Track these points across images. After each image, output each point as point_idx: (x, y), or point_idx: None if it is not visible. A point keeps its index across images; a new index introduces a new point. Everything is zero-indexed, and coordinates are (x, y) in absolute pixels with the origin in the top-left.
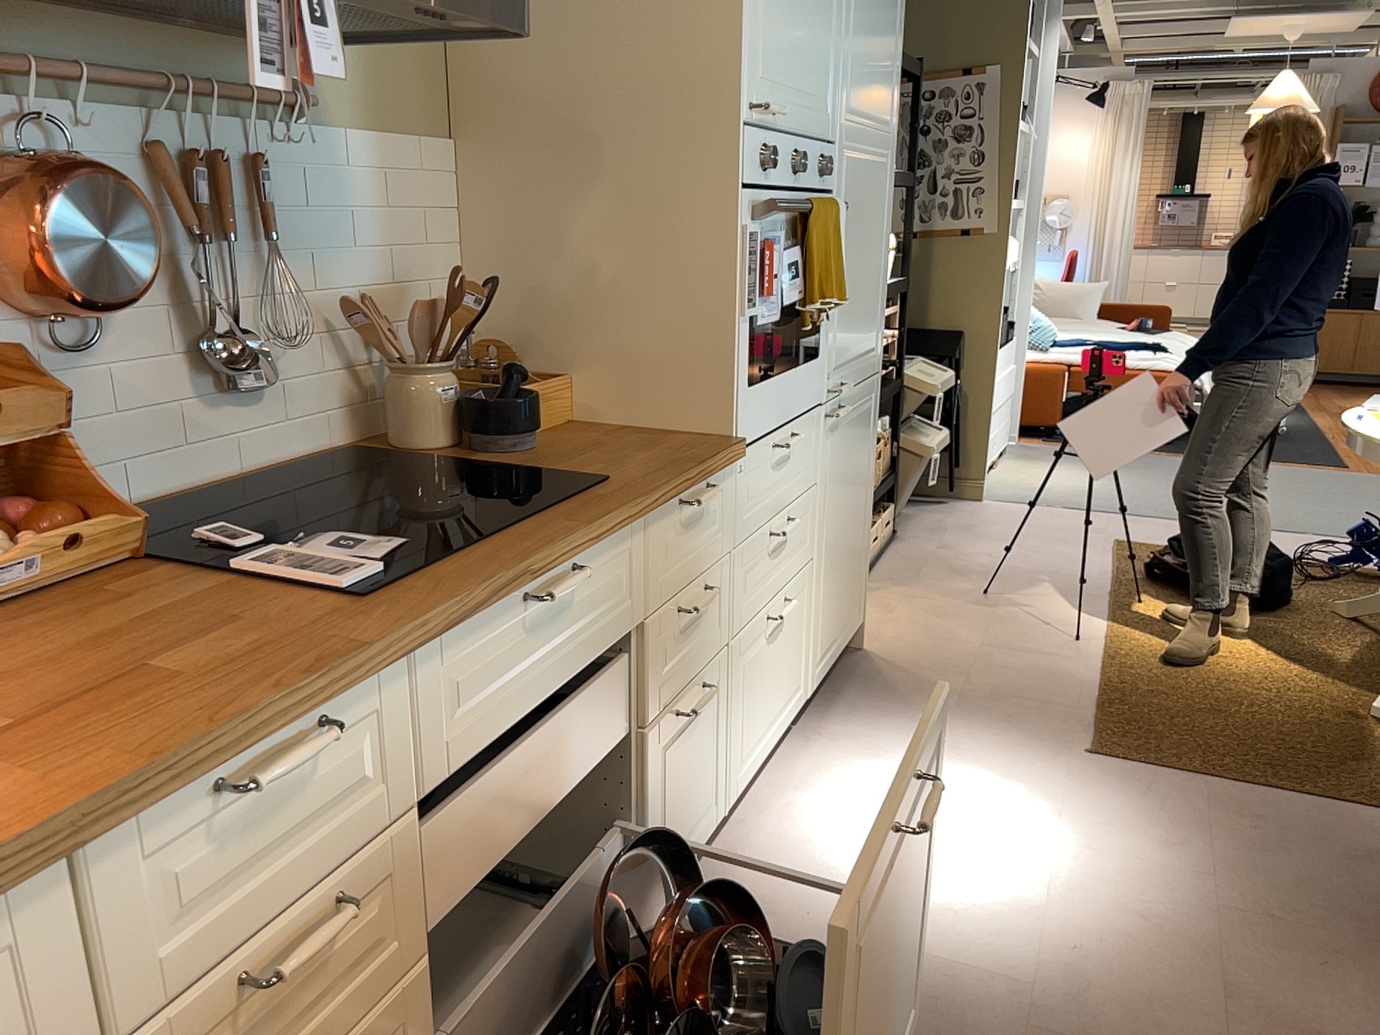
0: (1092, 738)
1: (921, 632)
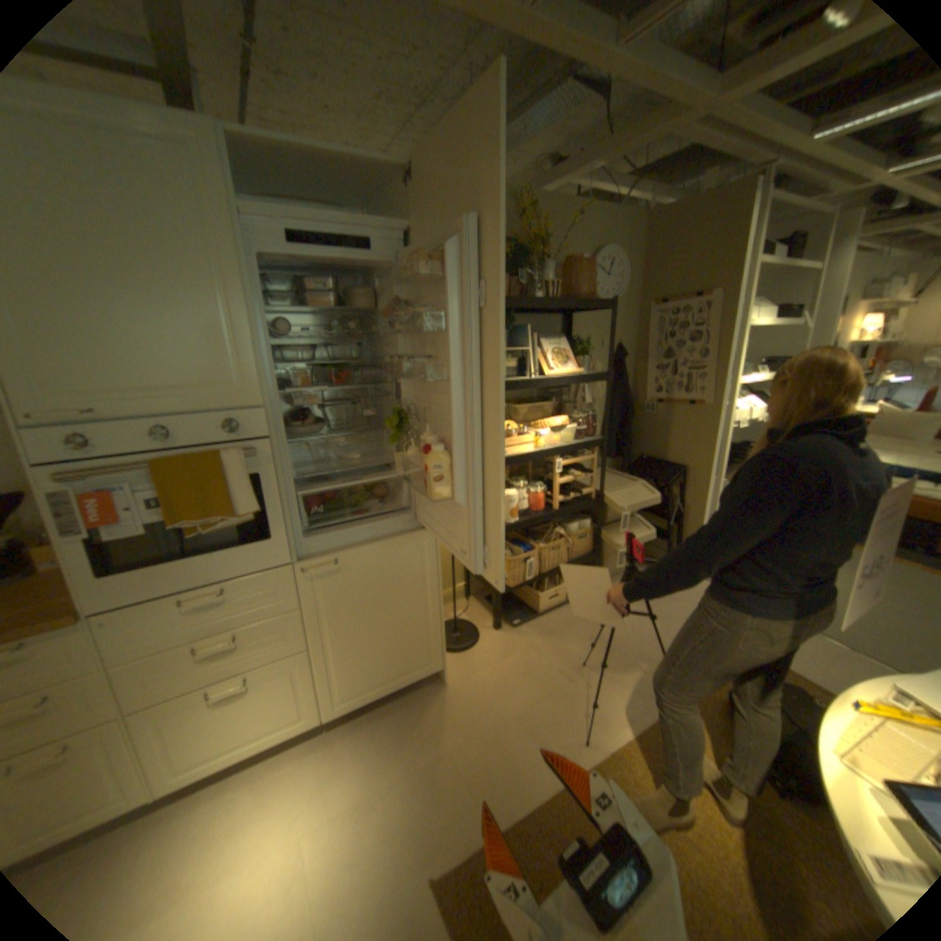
0: (453, 870)
1: (496, 686)
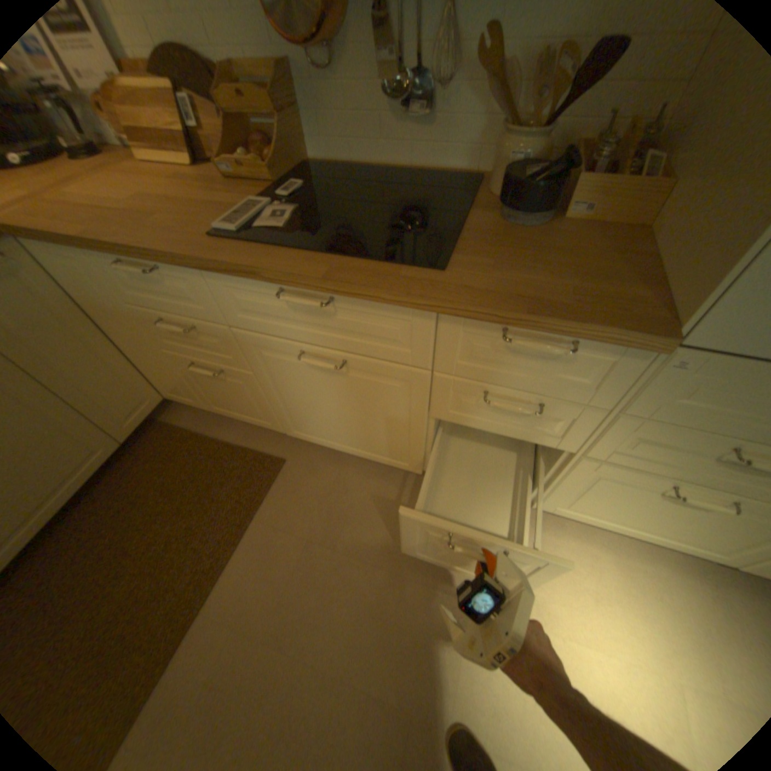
0: None
1: None
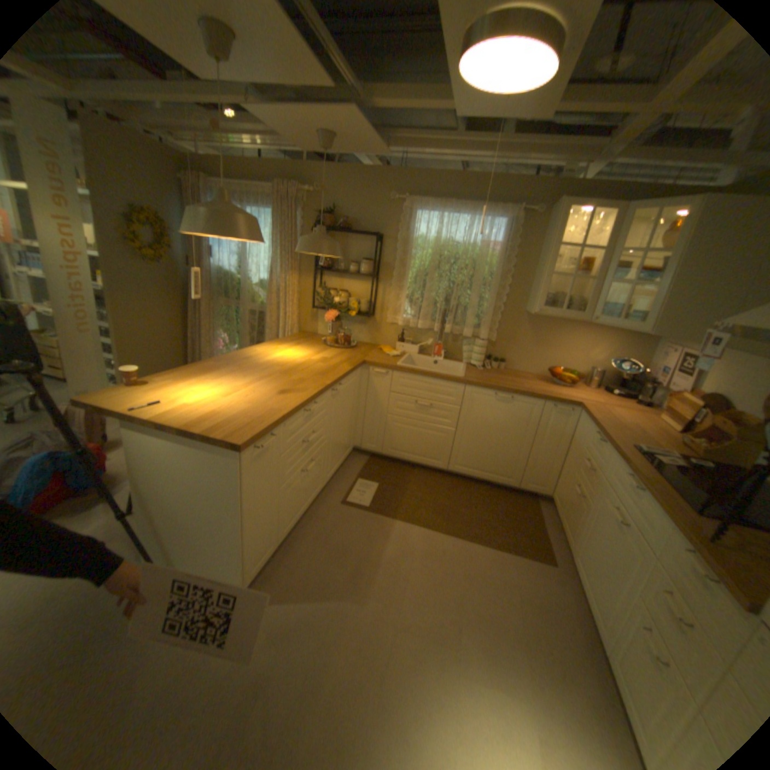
0: None
1: None
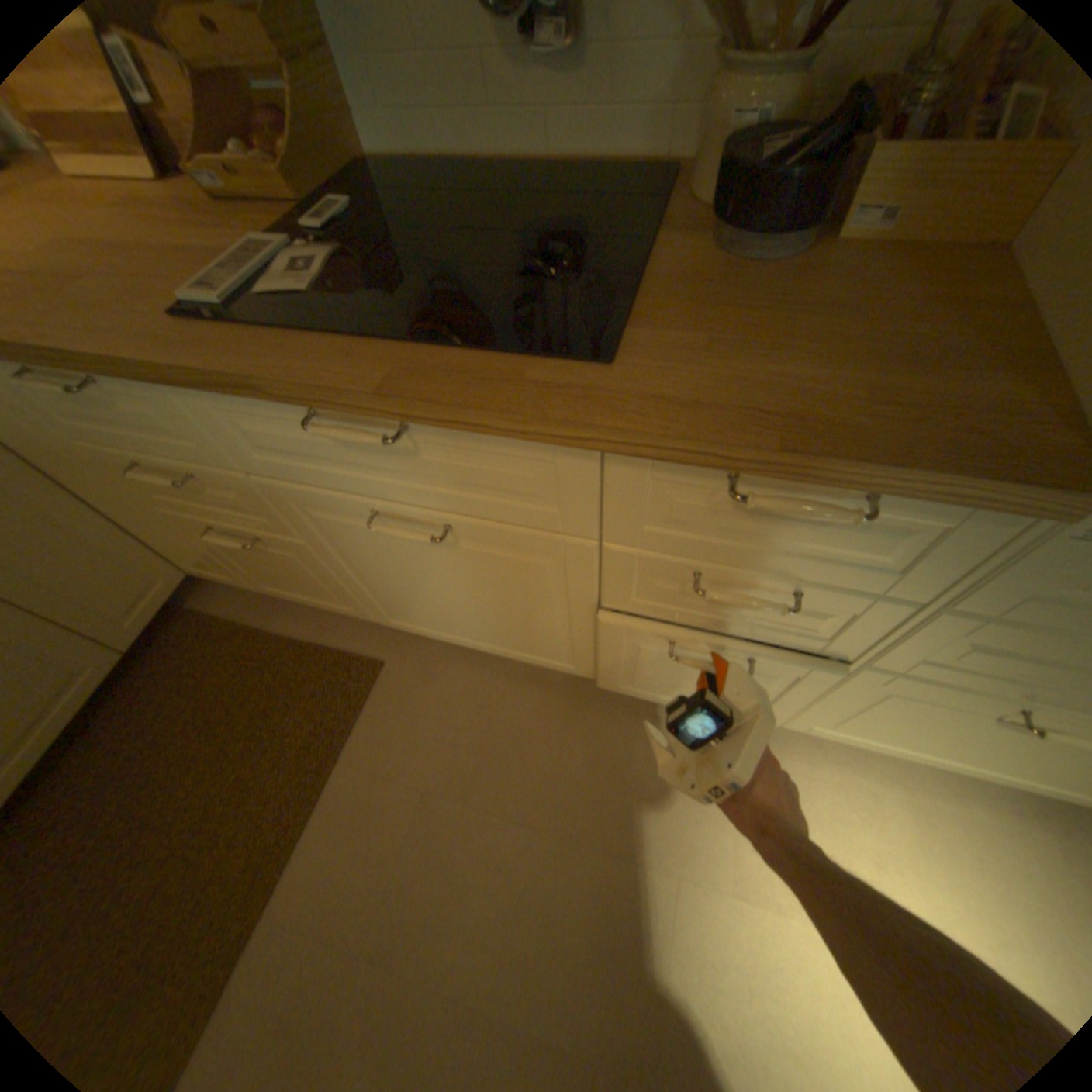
0: None
1: None
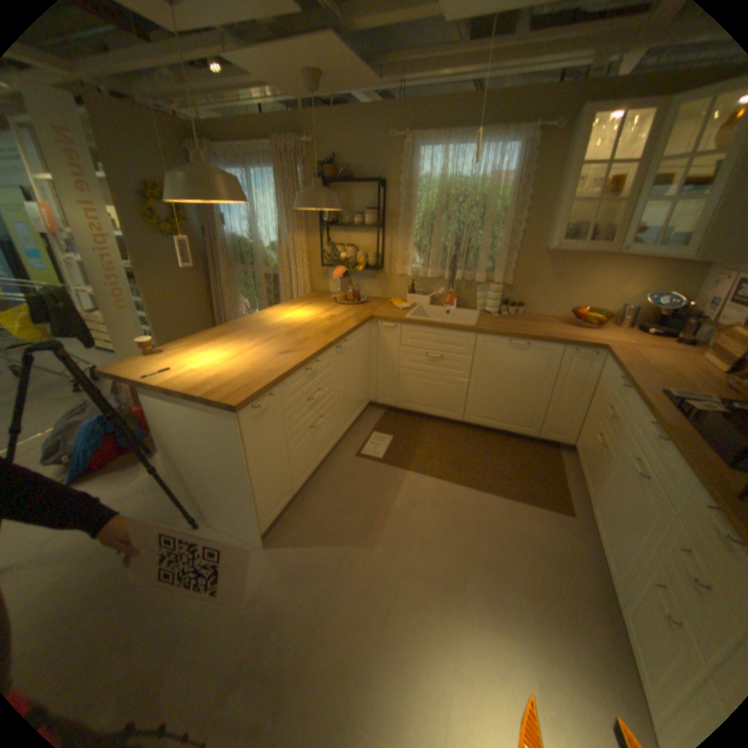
0: None
1: None
